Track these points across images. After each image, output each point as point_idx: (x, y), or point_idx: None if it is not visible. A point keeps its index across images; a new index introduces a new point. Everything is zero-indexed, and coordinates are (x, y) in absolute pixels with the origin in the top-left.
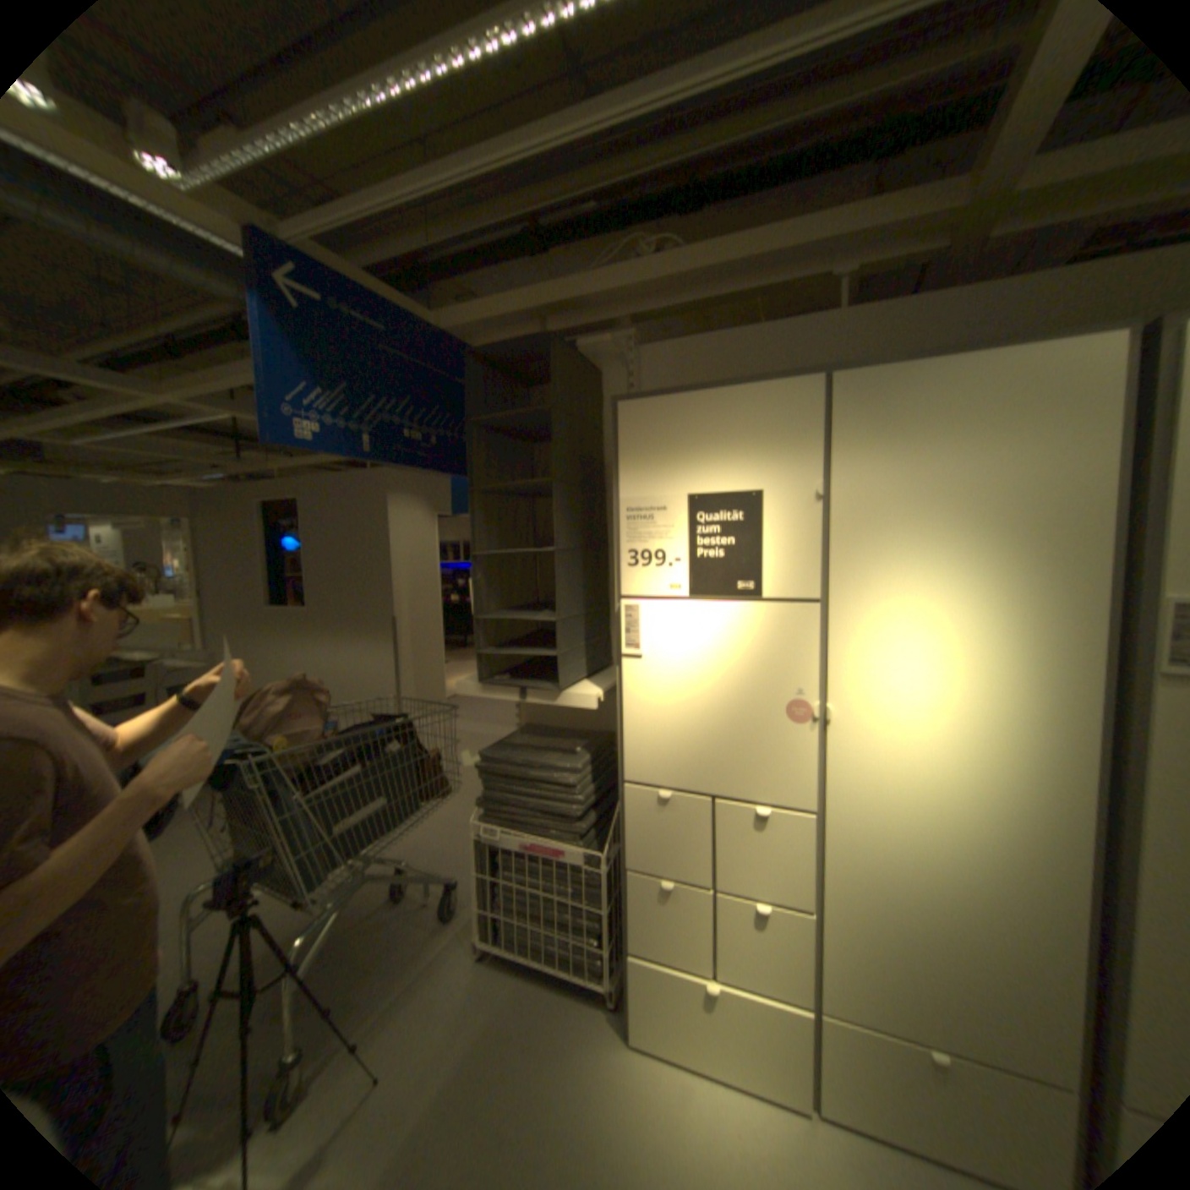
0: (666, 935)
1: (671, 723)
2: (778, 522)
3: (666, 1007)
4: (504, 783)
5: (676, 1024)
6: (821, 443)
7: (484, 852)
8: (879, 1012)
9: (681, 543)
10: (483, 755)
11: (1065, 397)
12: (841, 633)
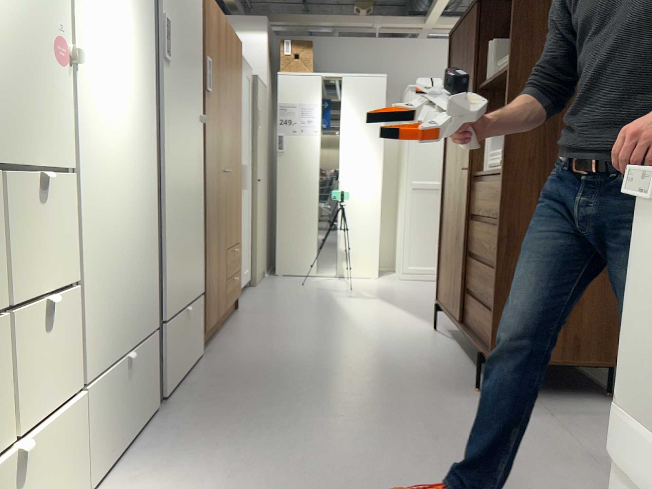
0: None
1: None
2: None
3: None
4: None
5: None
6: None
7: None
8: (105, 350)
9: None
10: None
11: None
12: None
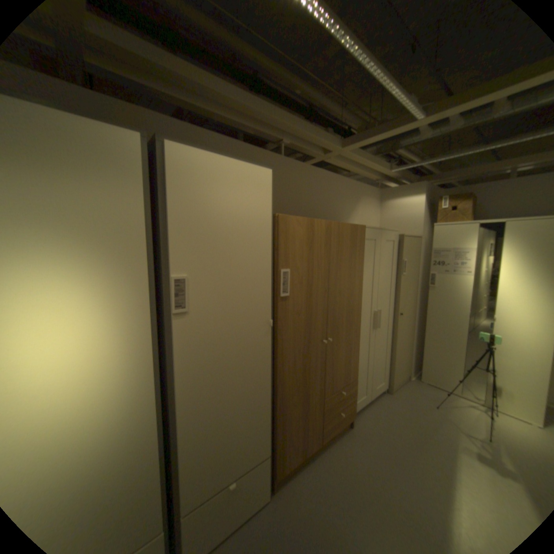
0: None
1: None
2: None
3: None
4: None
5: None
6: None
7: None
8: None
9: None
10: None
11: (113, 161)
12: None
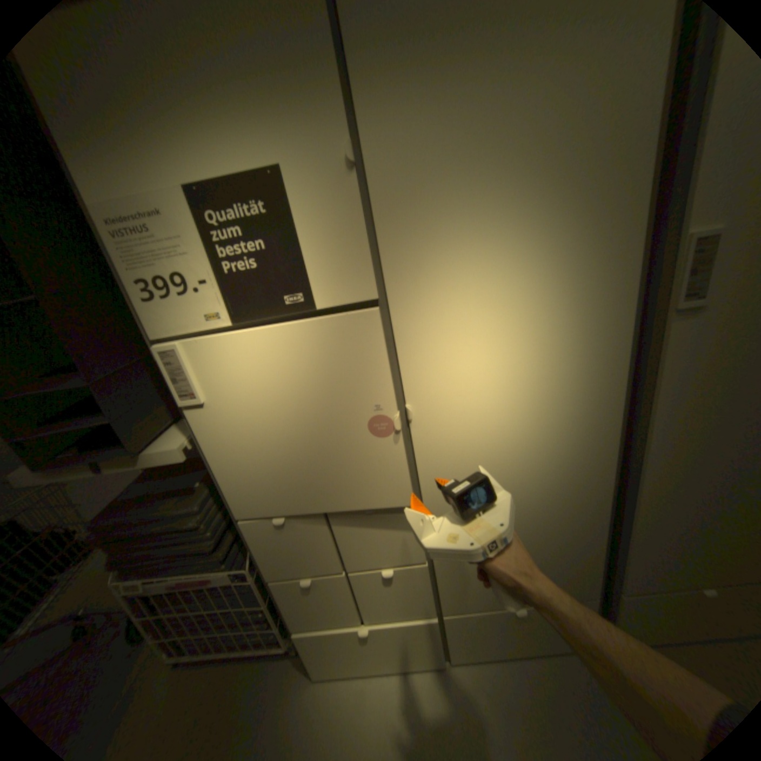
0: (316, 612)
1: (262, 459)
2: (308, 207)
3: (332, 651)
4: (125, 544)
5: (342, 658)
6: (335, 75)
7: (136, 600)
8: (479, 602)
9: (197, 257)
10: (91, 527)
11: None
12: (406, 331)
